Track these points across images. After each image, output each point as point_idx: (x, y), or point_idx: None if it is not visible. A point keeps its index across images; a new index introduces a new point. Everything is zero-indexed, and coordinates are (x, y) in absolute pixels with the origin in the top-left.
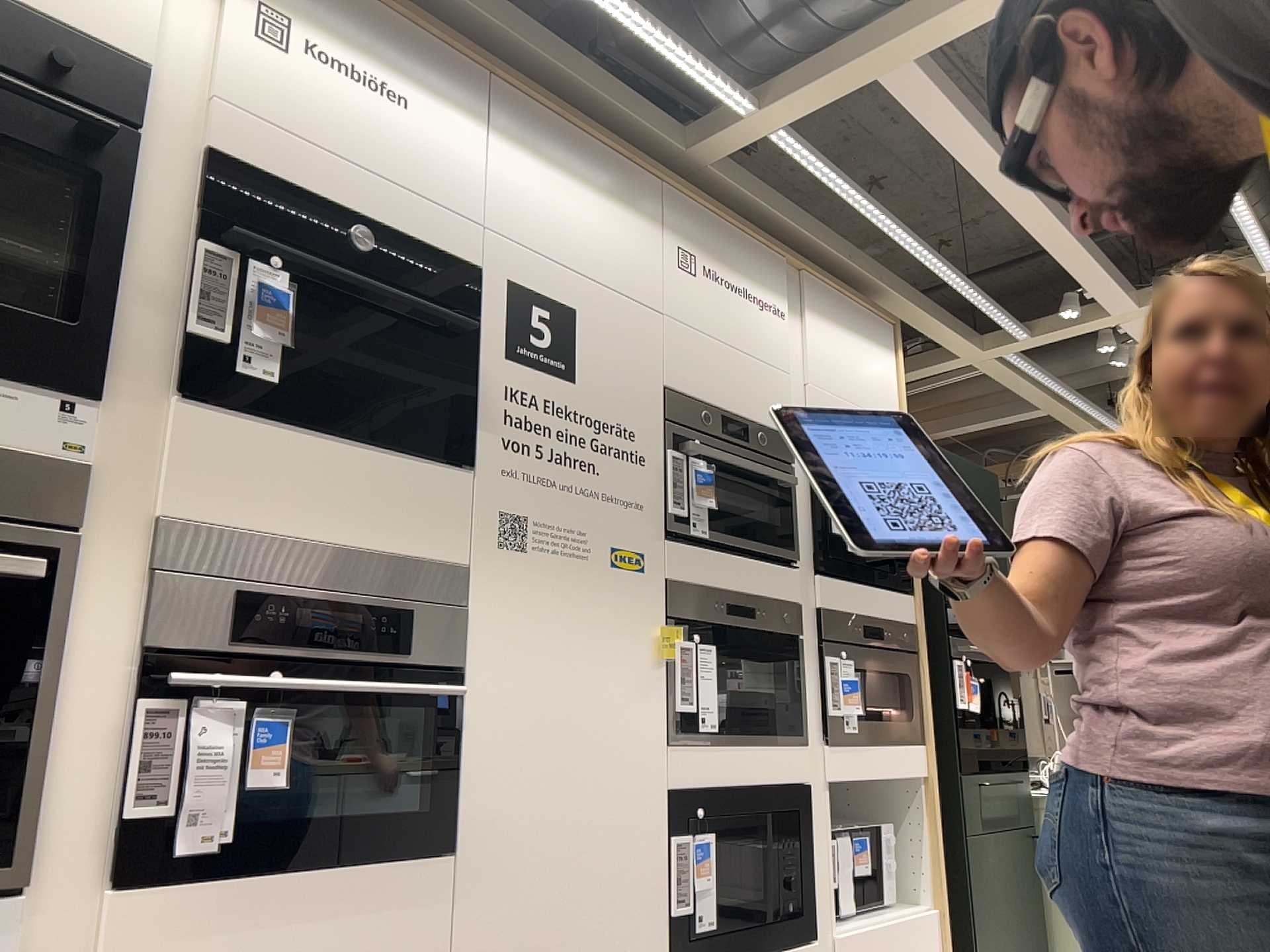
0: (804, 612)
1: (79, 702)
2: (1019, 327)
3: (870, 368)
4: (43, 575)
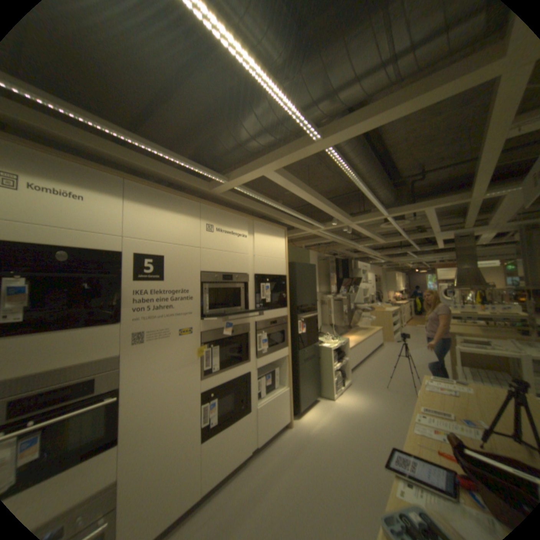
0: (250, 324)
1: None
2: (322, 226)
3: (276, 245)
4: None
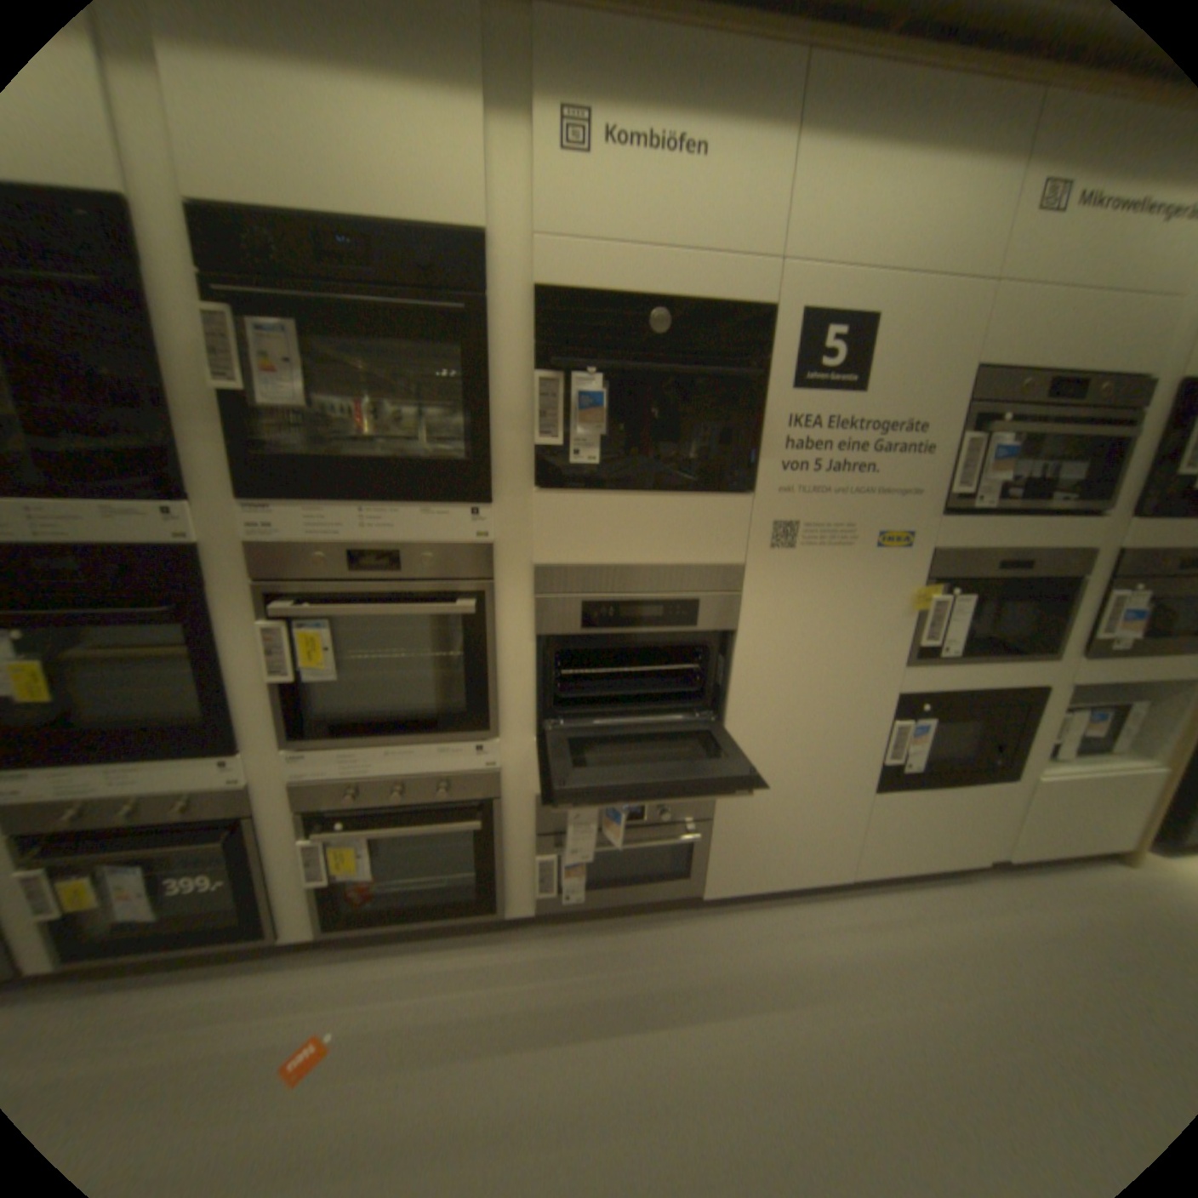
0: (1102, 554)
1: (510, 660)
2: None
3: None
4: (475, 611)
